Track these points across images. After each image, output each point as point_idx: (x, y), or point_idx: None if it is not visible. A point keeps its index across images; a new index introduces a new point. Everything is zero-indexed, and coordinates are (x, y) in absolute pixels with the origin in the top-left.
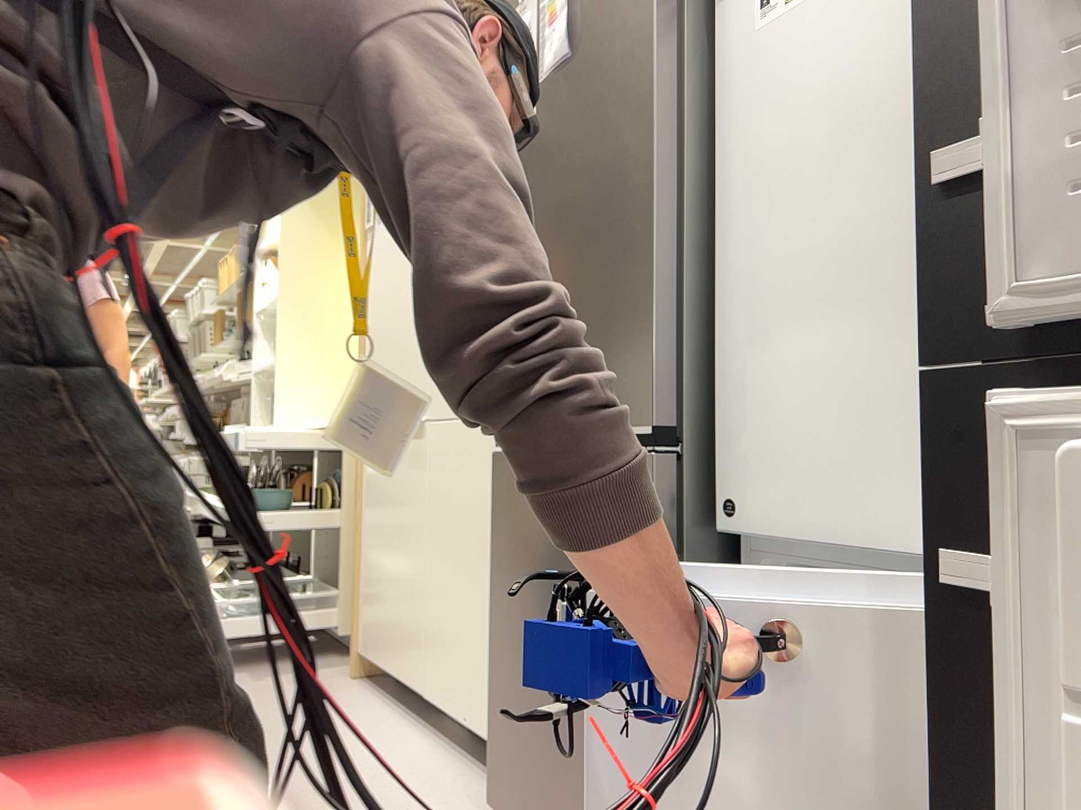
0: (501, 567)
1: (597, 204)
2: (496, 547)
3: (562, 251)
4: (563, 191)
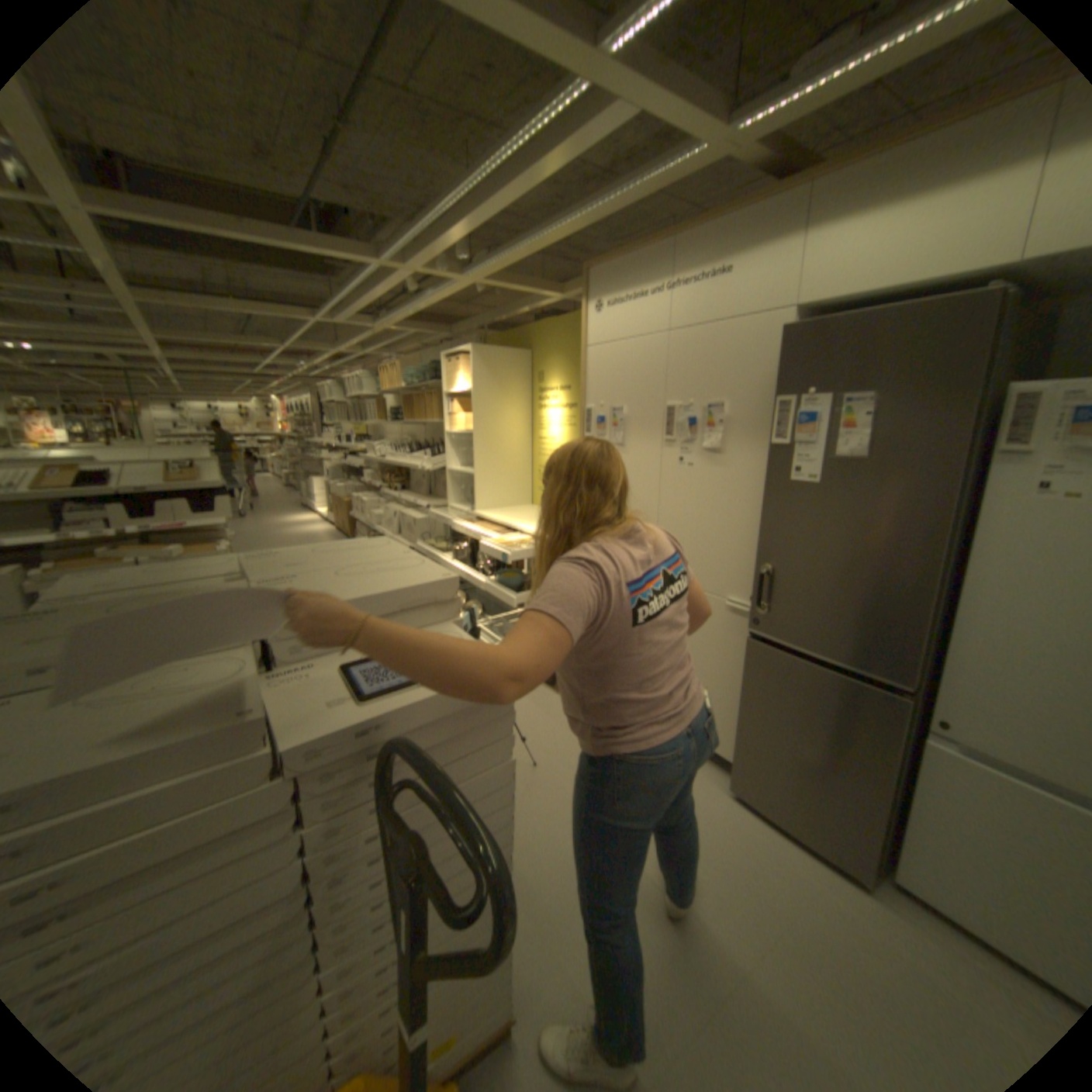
0: (753, 695)
1: (879, 557)
2: (748, 684)
3: (838, 566)
4: (845, 534)
